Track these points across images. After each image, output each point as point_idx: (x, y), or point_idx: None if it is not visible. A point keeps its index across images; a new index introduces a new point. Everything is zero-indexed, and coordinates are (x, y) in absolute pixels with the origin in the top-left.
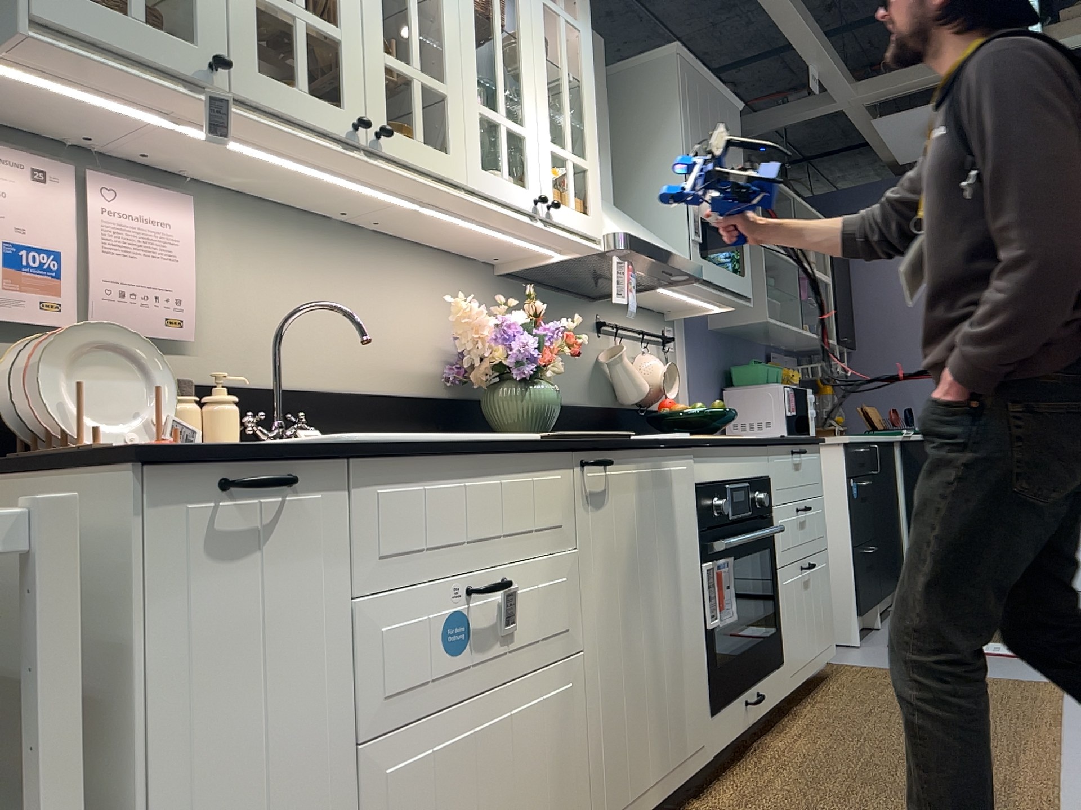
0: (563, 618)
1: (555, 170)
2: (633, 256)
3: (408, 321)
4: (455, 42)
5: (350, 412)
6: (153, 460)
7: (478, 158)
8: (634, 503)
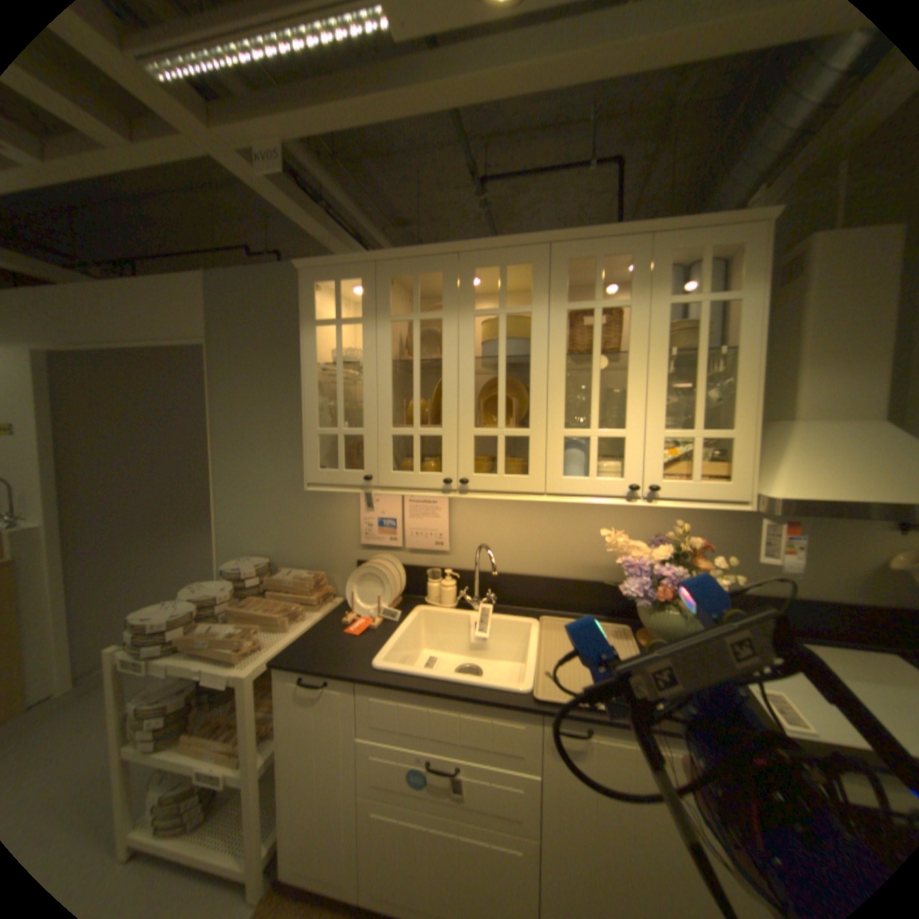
0: (517, 815)
1: (685, 445)
2: (804, 518)
3: (588, 538)
4: (540, 395)
5: (541, 588)
6: (275, 671)
7: (559, 472)
8: (635, 774)
